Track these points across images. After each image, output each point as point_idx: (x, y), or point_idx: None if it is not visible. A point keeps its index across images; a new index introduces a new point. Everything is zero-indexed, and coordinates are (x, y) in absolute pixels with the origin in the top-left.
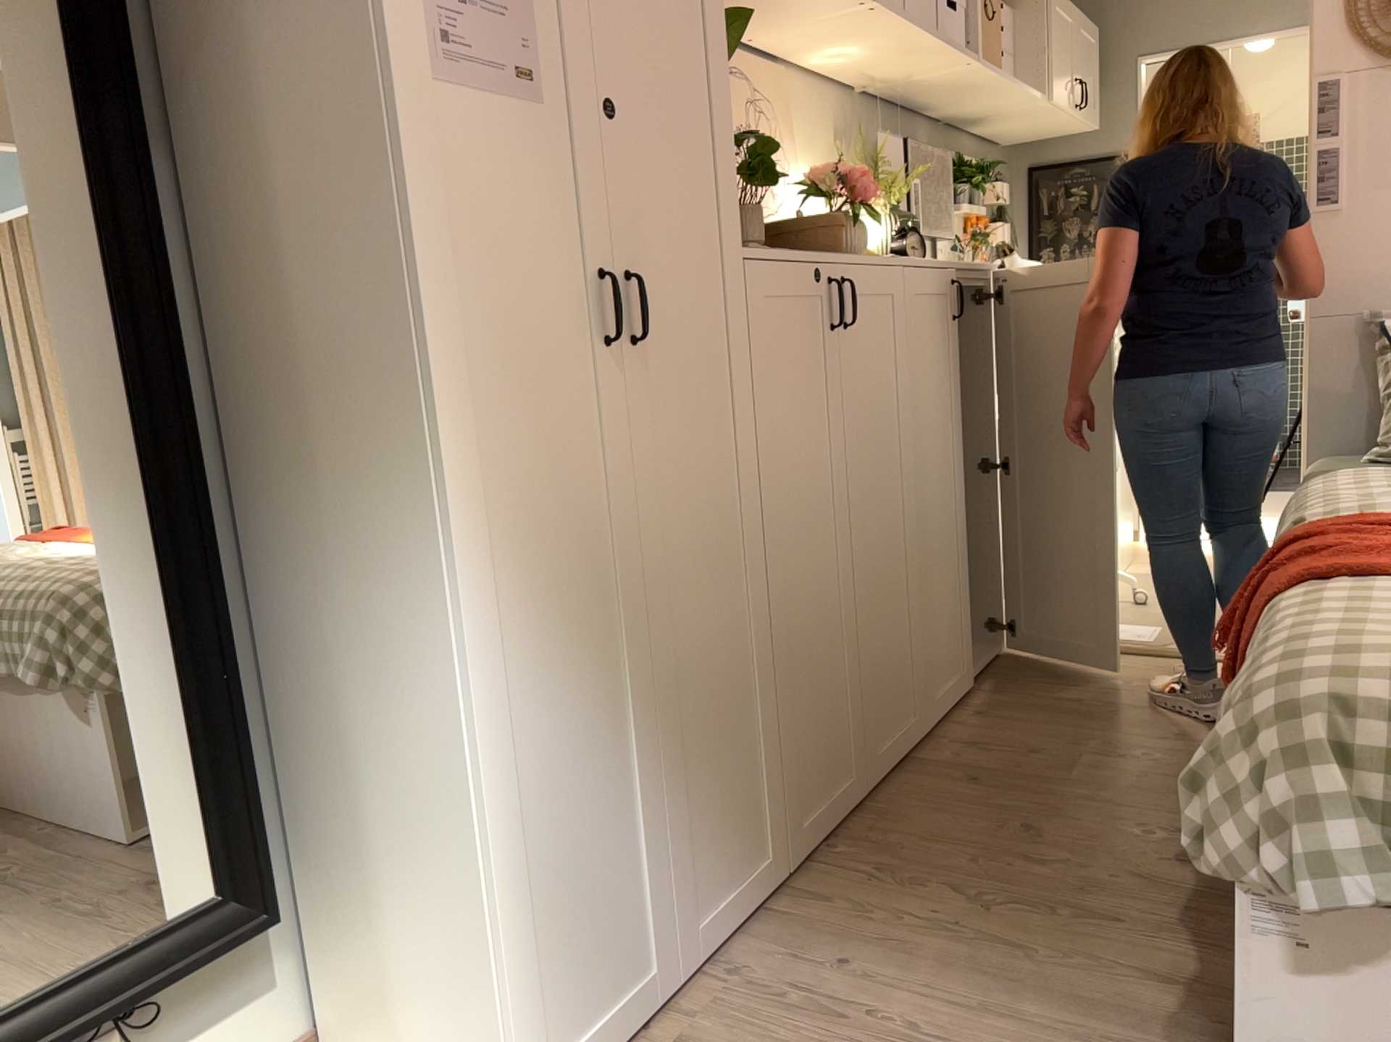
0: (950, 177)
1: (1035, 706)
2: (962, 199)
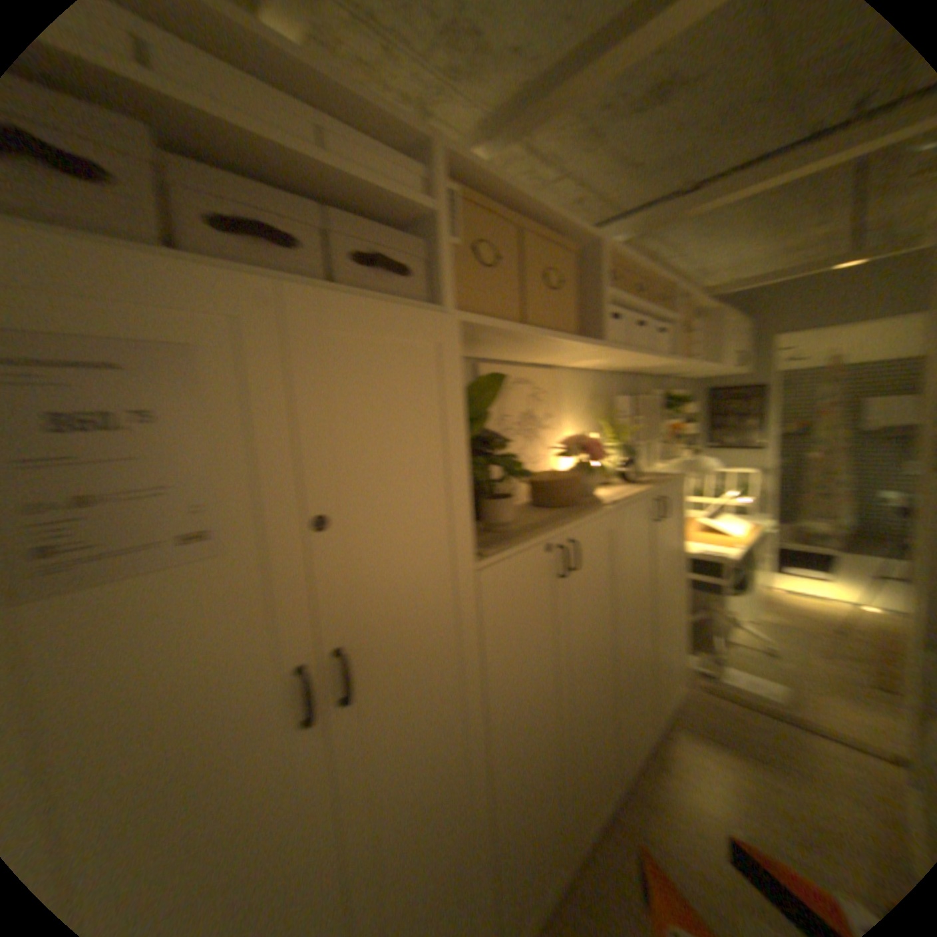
0: (662, 405)
1: (702, 767)
2: (669, 414)
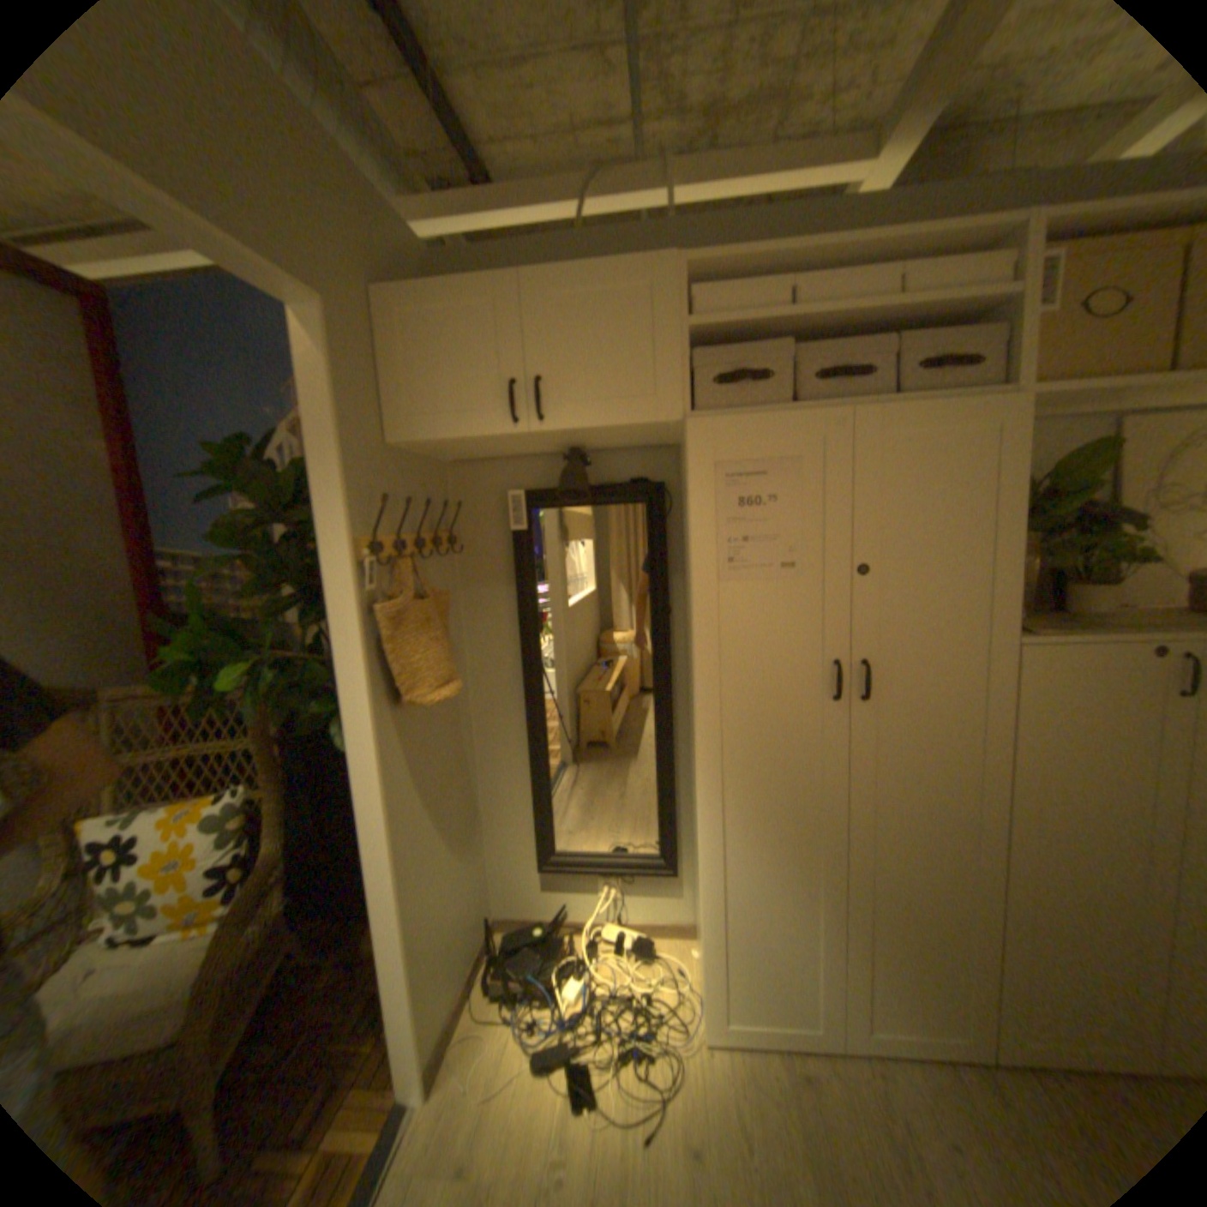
0: None
1: None
2: None
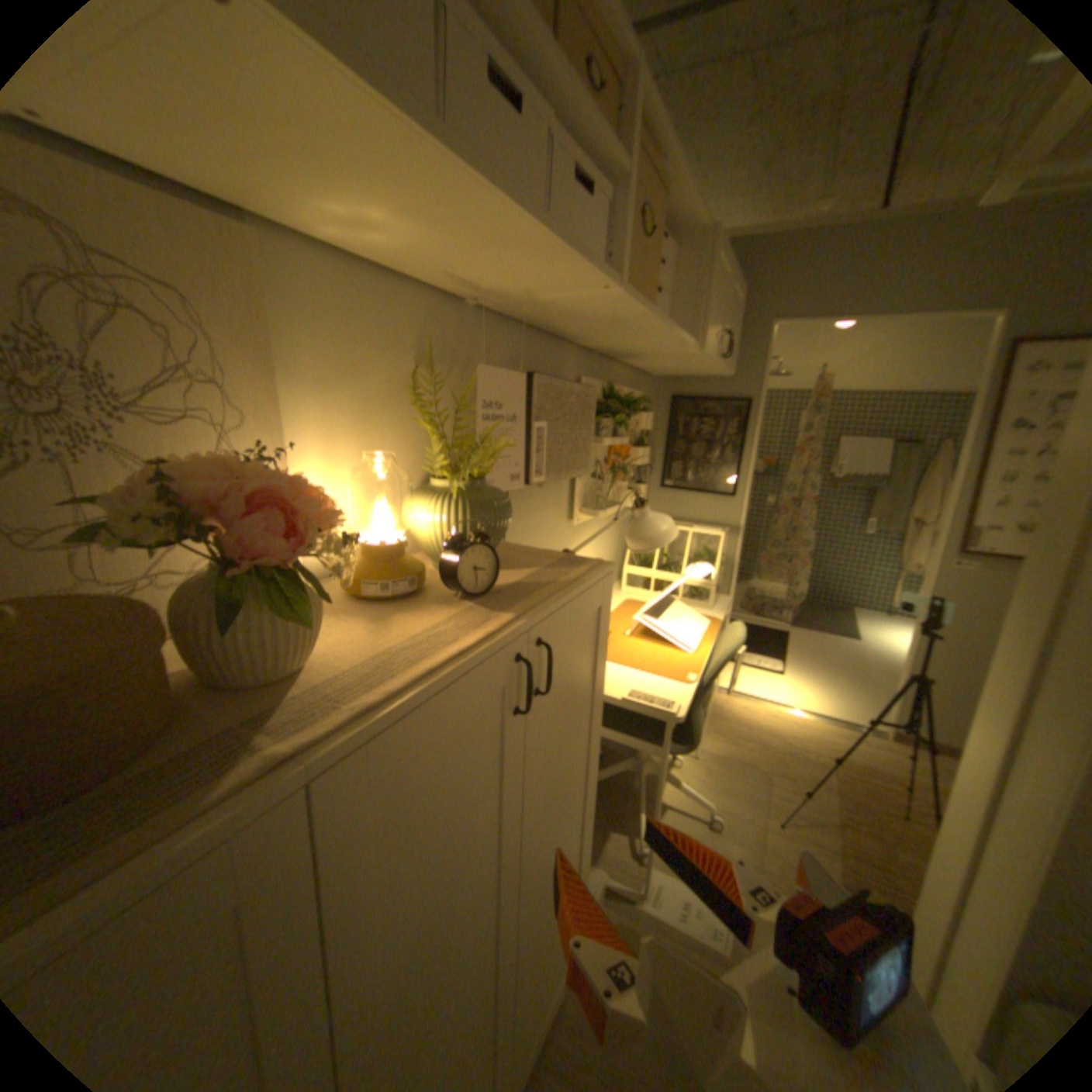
0: (595, 407)
1: None
2: (607, 426)
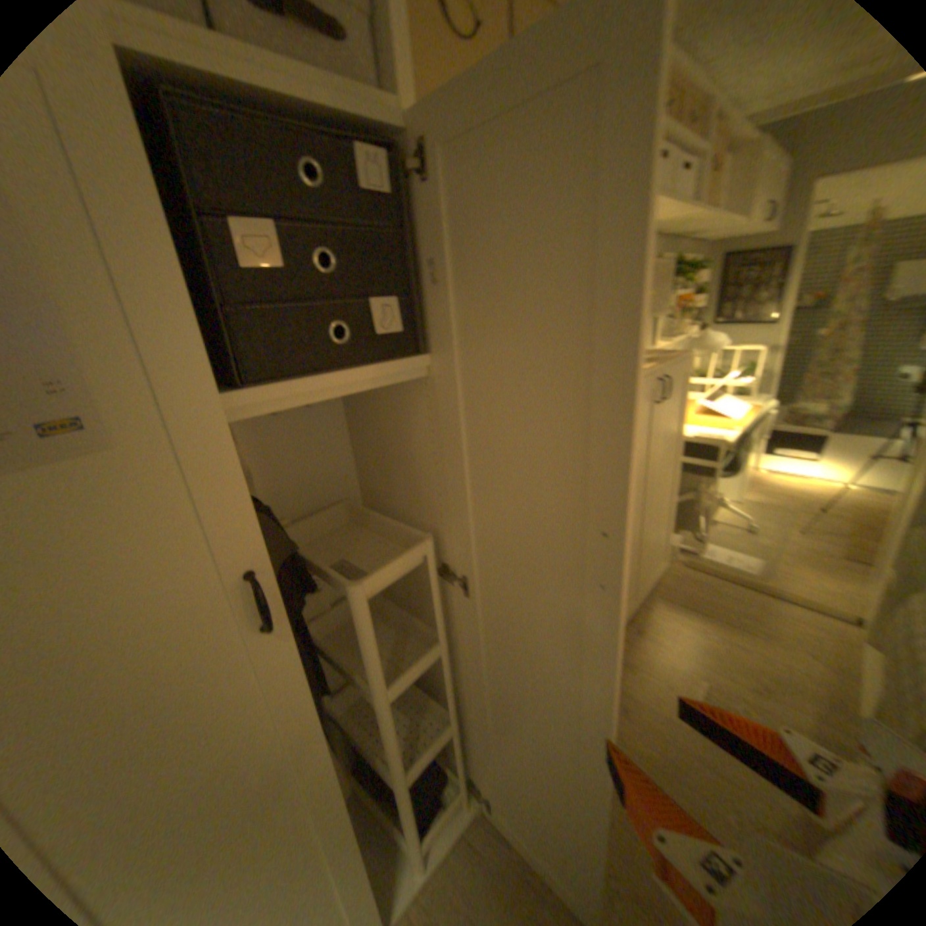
0: (672, 273)
1: (674, 631)
2: (678, 284)
